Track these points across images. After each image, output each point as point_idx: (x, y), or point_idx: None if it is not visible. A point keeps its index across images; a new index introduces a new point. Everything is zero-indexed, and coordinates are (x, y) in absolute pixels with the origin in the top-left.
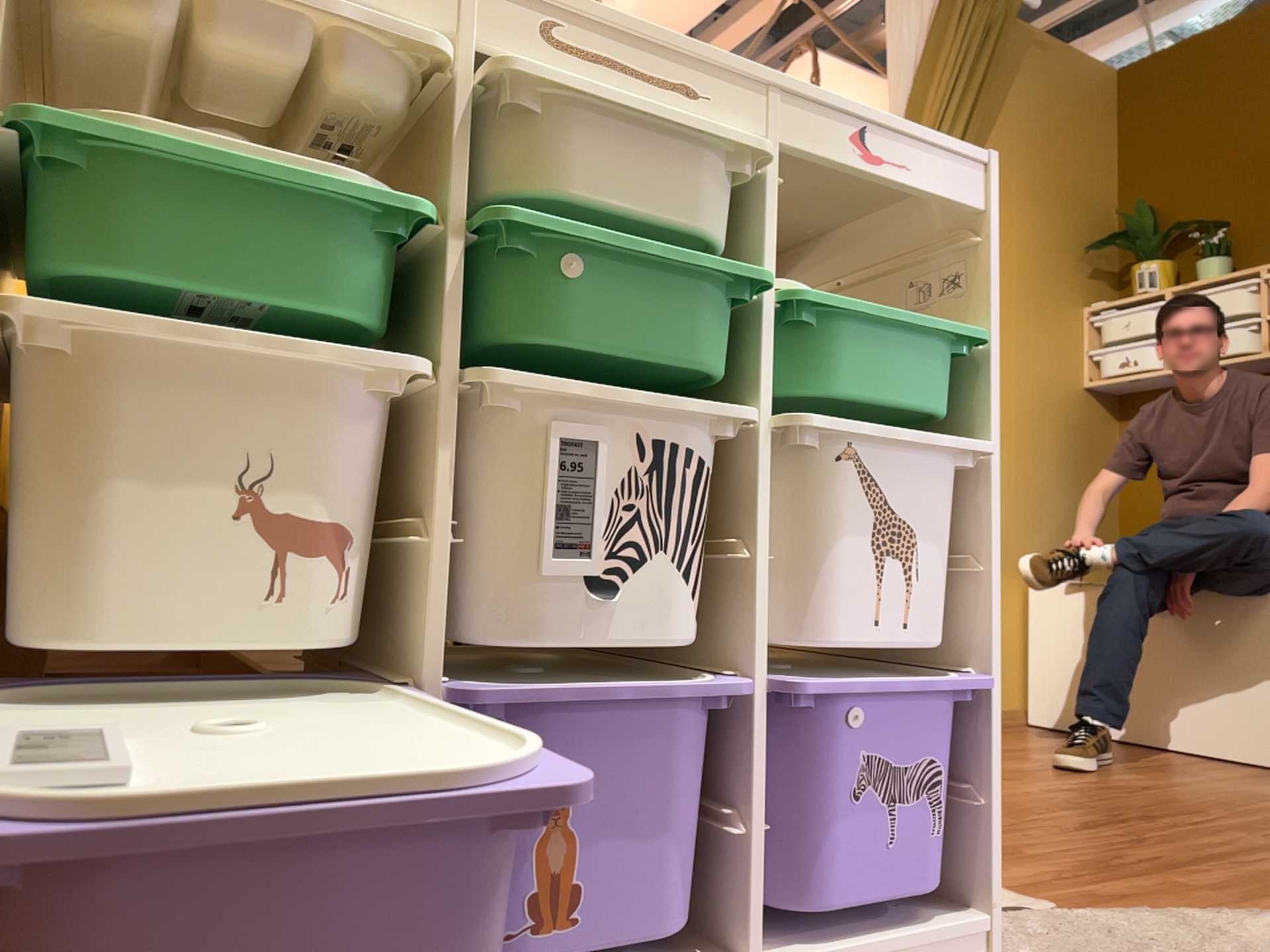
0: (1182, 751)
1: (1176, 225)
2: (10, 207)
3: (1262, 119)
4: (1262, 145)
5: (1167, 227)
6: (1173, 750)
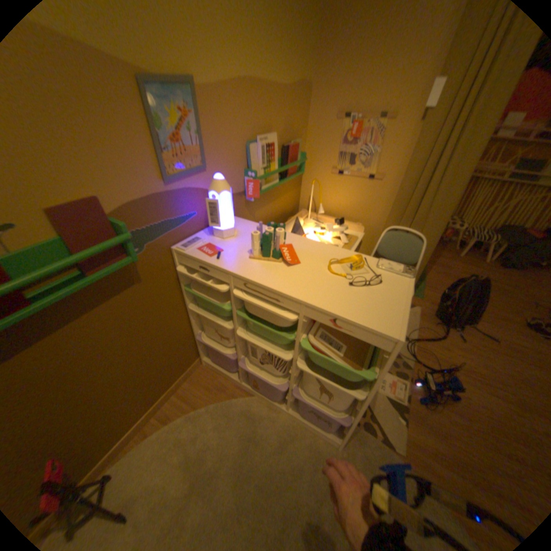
0: None
1: None
2: (187, 293)
3: None
4: None
5: None
6: None
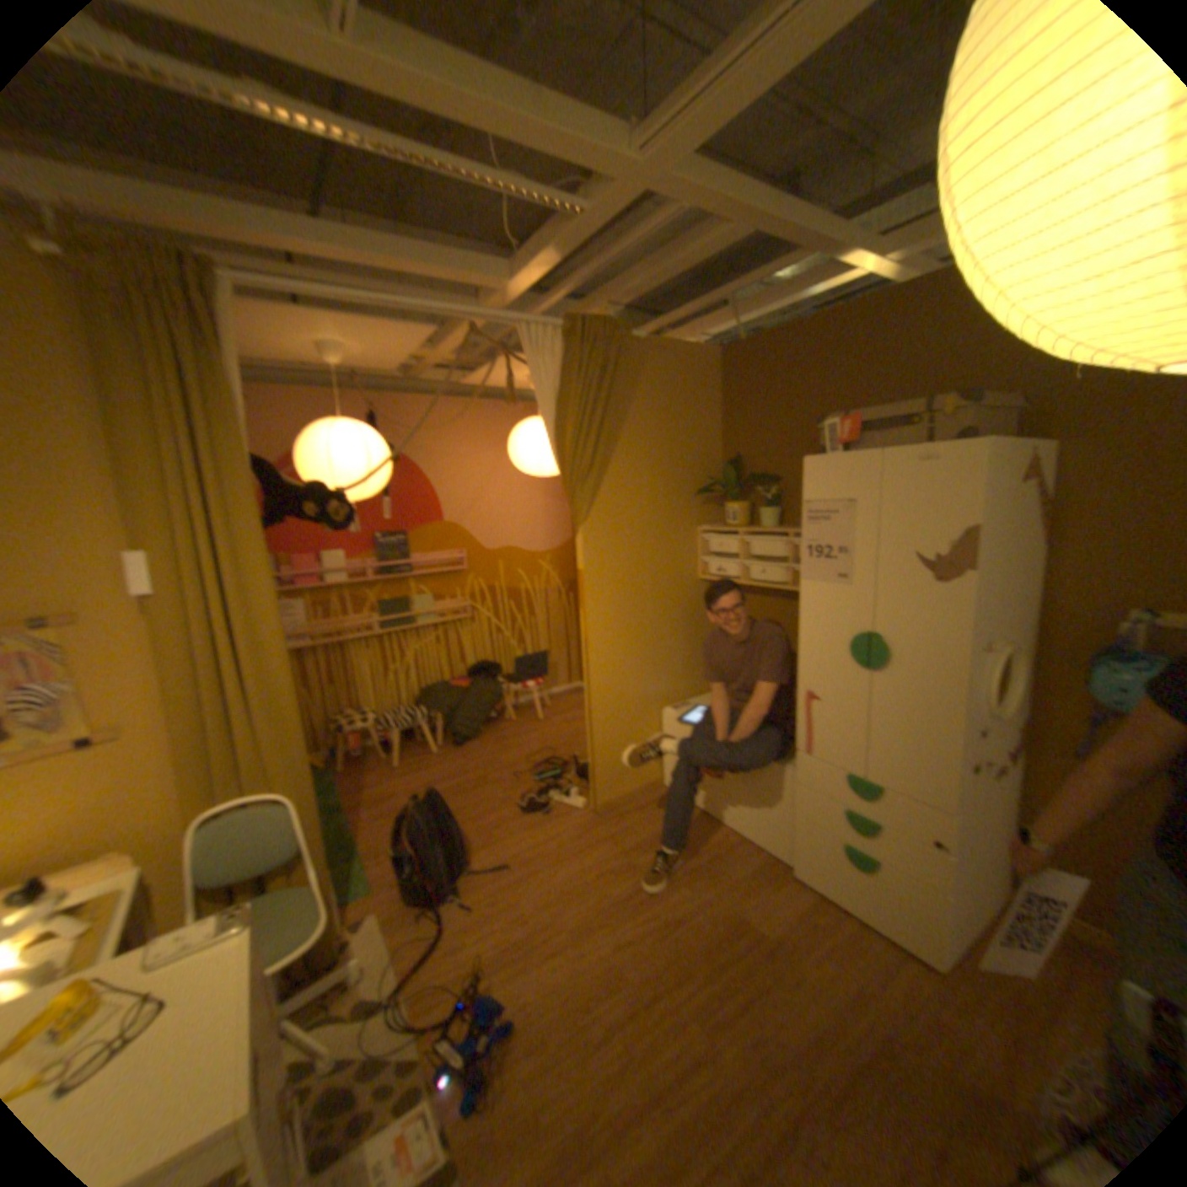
0: (733, 833)
1: (759, 471)
2: None
3: (811, 406)
4: (810, 425)
5: (752, 476)
6: (729, 833)
